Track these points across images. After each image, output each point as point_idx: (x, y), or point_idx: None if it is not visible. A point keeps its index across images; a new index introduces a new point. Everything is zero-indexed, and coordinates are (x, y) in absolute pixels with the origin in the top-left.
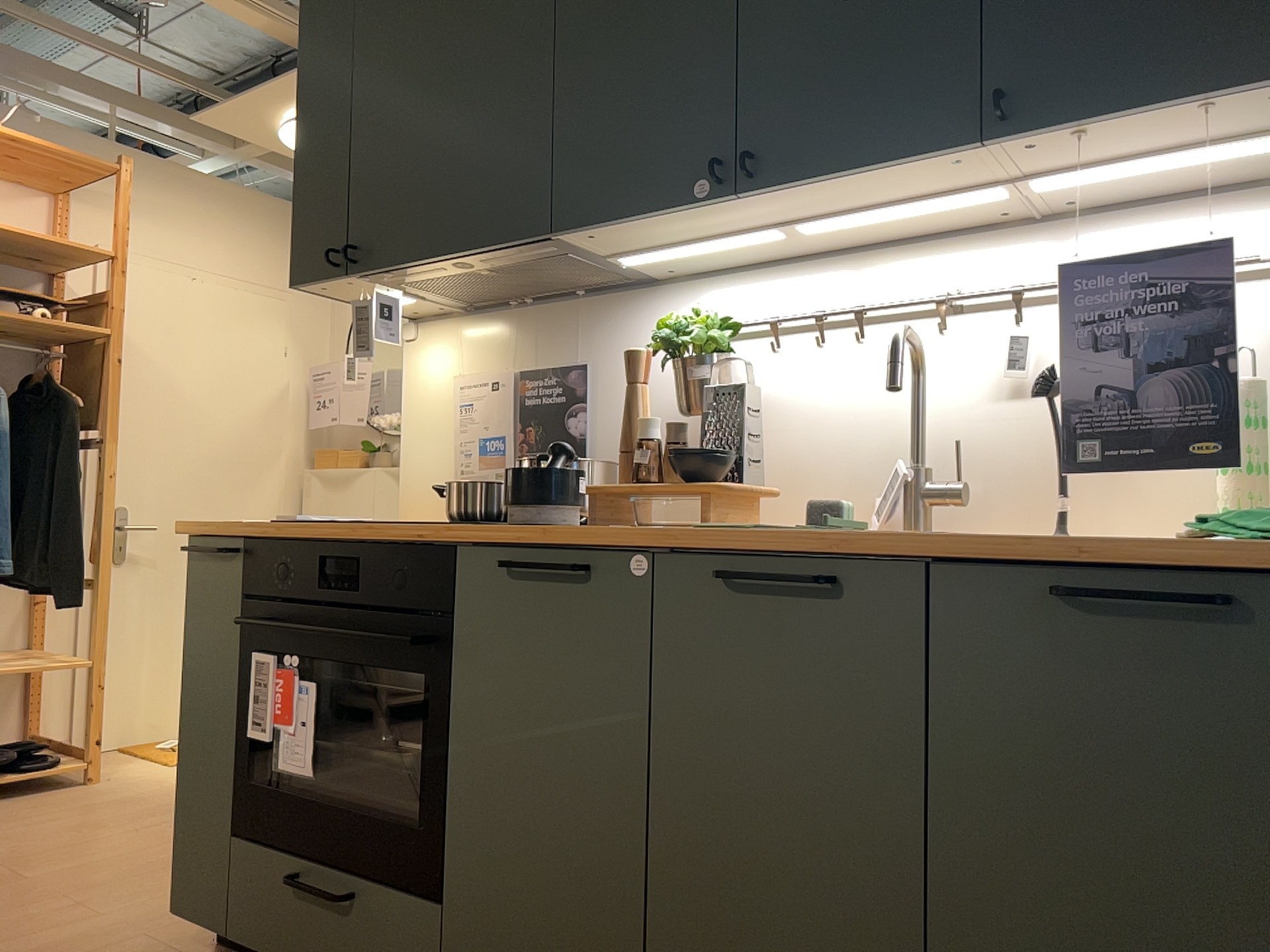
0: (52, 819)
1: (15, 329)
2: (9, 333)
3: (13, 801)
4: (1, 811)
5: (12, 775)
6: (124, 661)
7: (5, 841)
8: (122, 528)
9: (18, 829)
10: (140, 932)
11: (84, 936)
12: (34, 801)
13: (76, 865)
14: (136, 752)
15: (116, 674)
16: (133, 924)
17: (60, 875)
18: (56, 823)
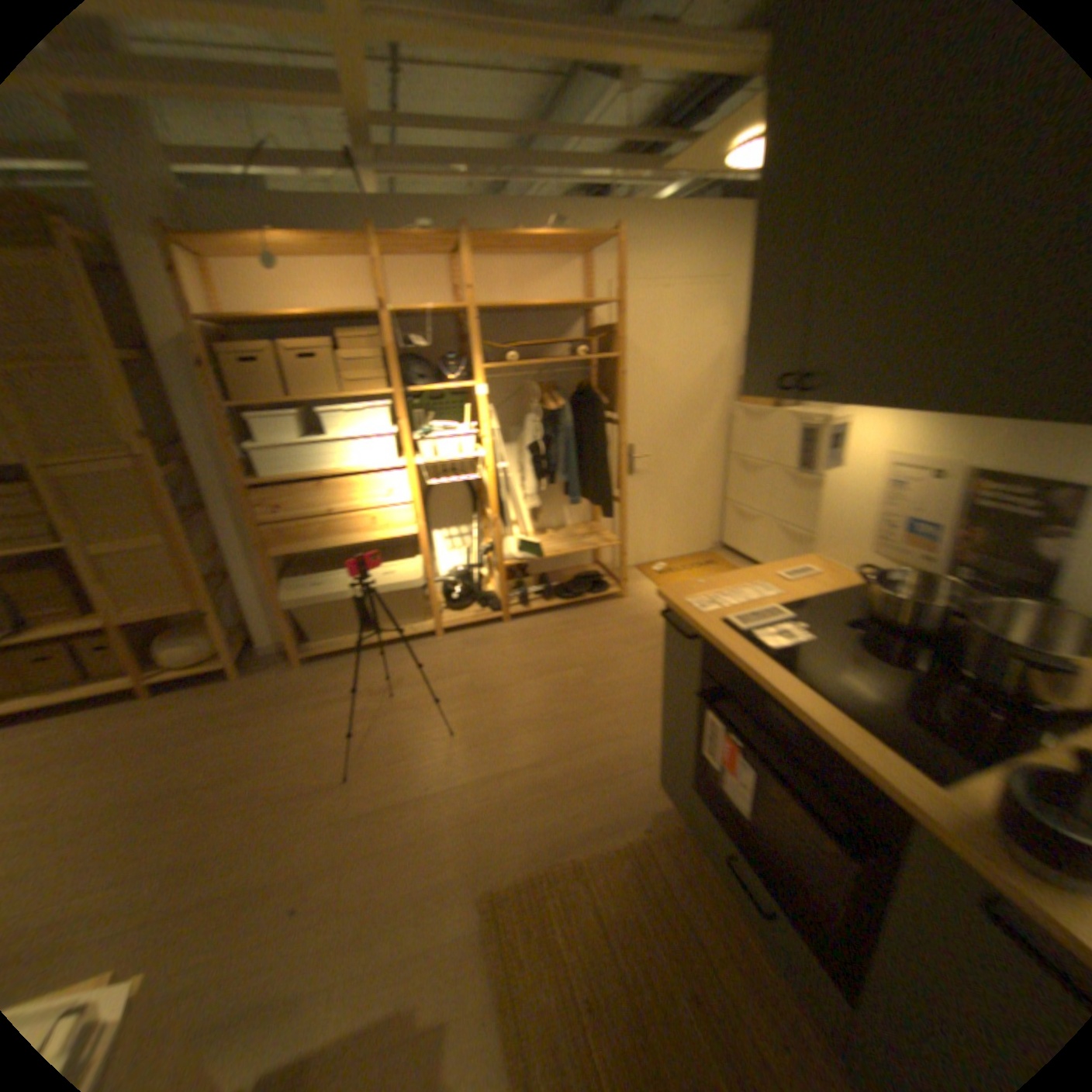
0: (605, 631)
1: (564, 362)
2: (562, 361)
3: (589, 608)
4: (584, 616)
5: (587, 596)
6: (634, 525)
7: (586, 647)
8: (628, 457)
9: (591, 637)
10: (645, 763)
11: (619, 757)
12: (597, 611)
13: (615, 681)
14: (642, 572)
15: (631, 531)
16: (642, 754)
17: (608, 689)
18: (607, 635)
